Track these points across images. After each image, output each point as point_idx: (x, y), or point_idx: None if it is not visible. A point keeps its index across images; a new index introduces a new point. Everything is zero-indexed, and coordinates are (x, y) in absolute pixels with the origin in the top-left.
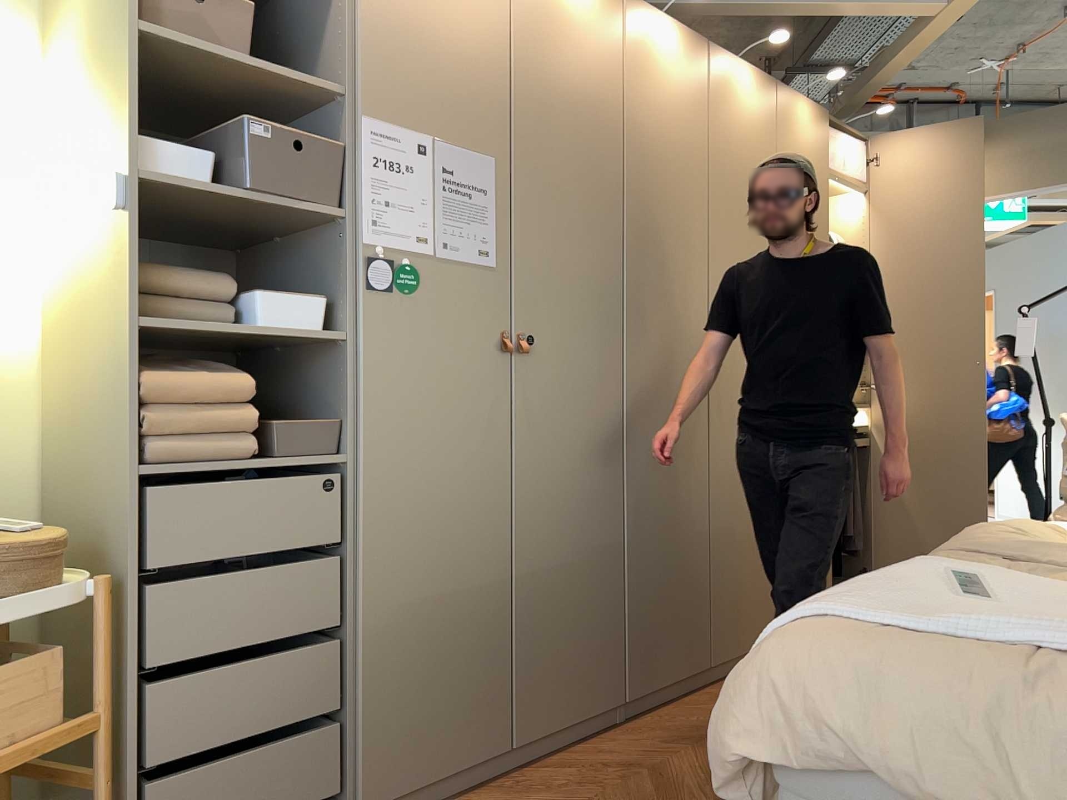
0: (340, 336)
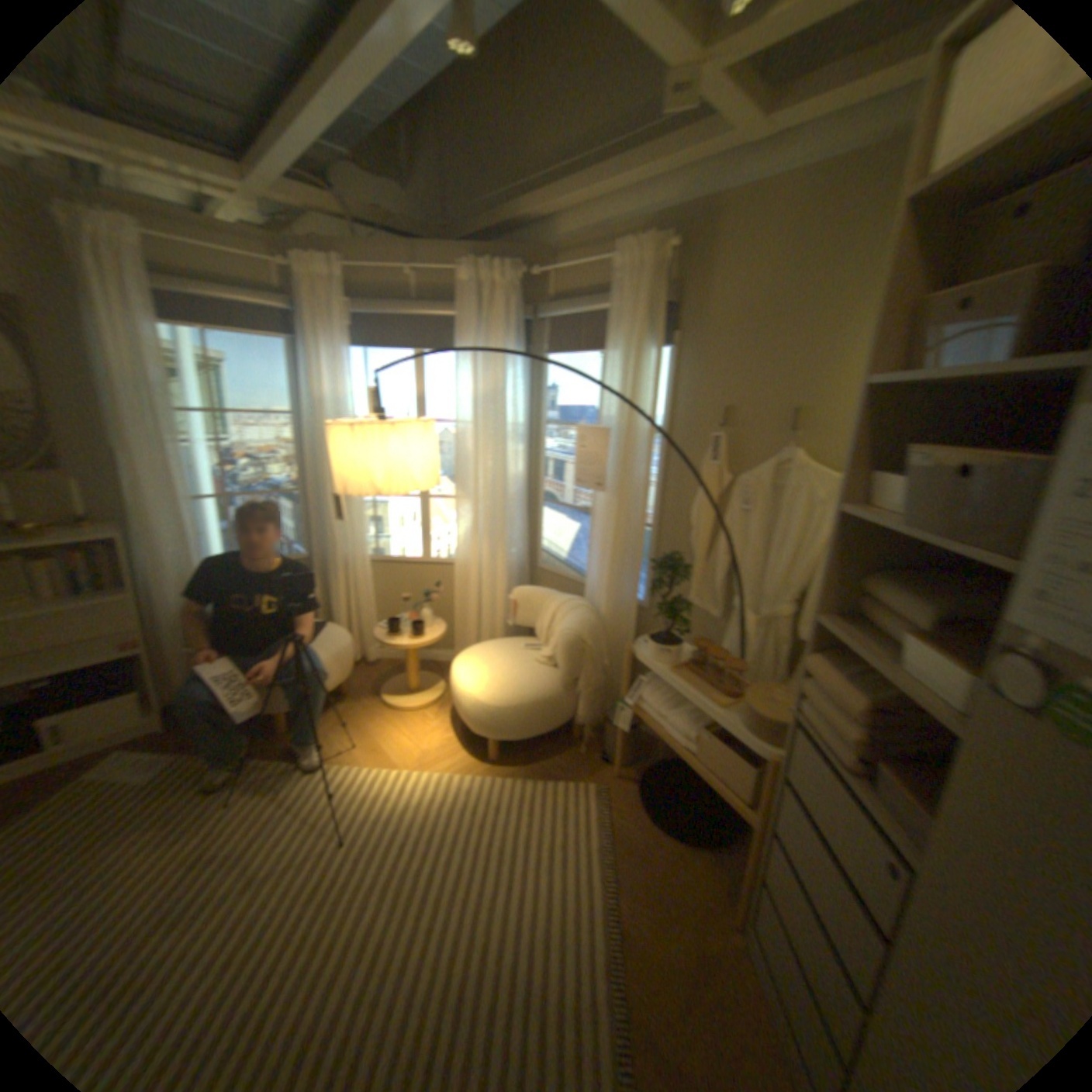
0: (960, 733)
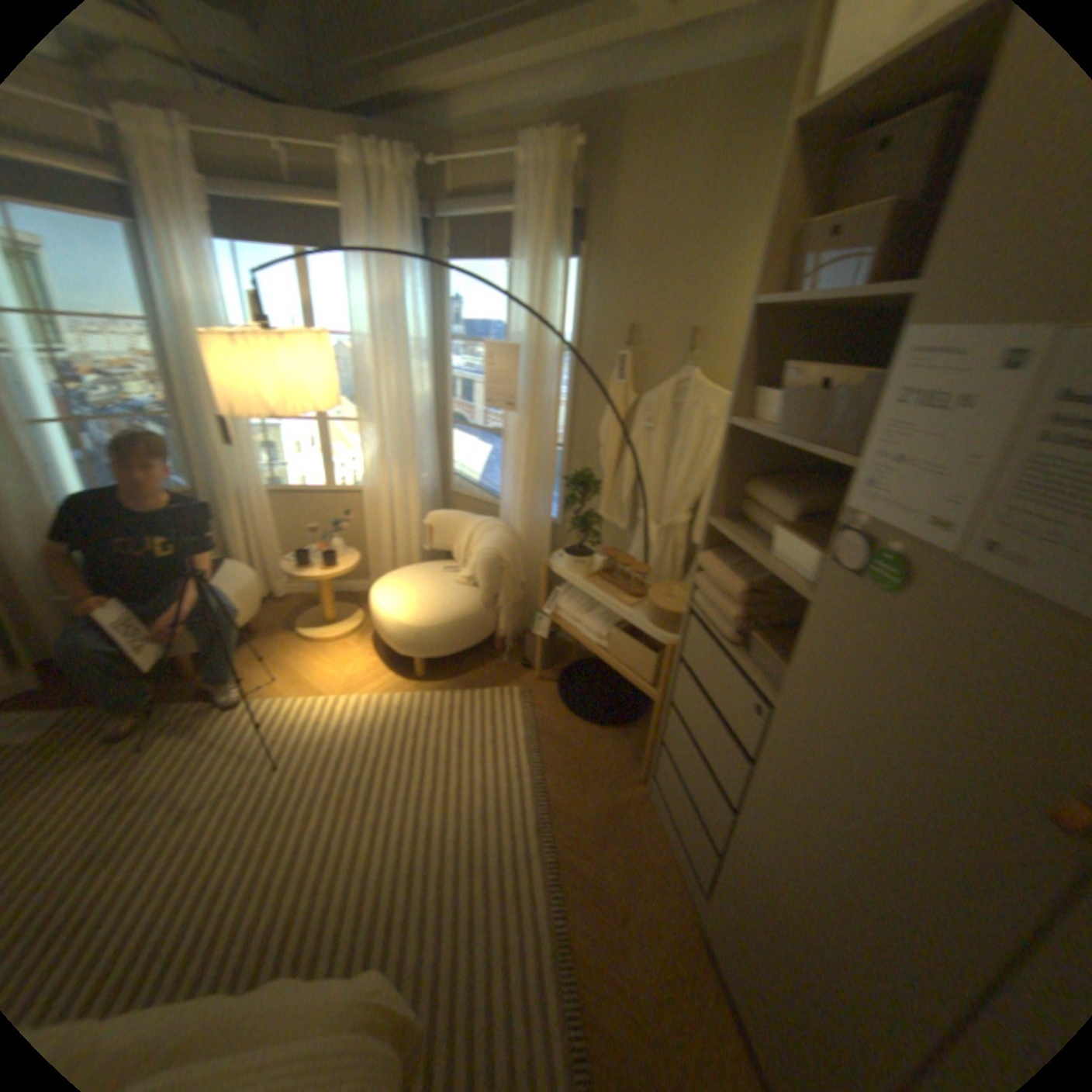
0: (810, 598)
